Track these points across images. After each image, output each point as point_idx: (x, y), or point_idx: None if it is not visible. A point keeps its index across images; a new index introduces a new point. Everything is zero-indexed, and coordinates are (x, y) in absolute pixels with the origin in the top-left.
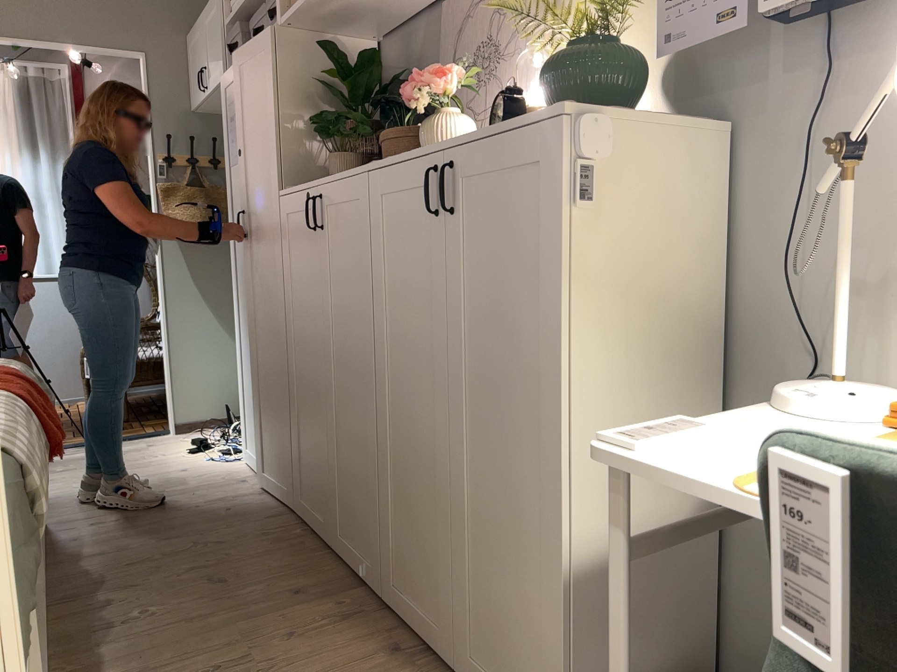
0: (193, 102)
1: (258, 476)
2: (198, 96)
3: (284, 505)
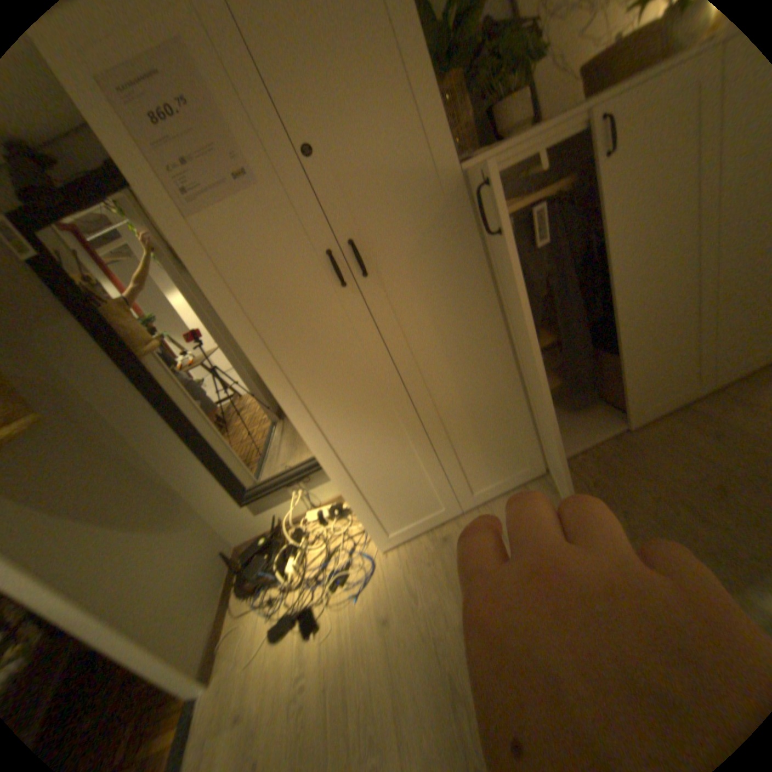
0: None
1: (433, 527)
2: None
3: (524, 484)
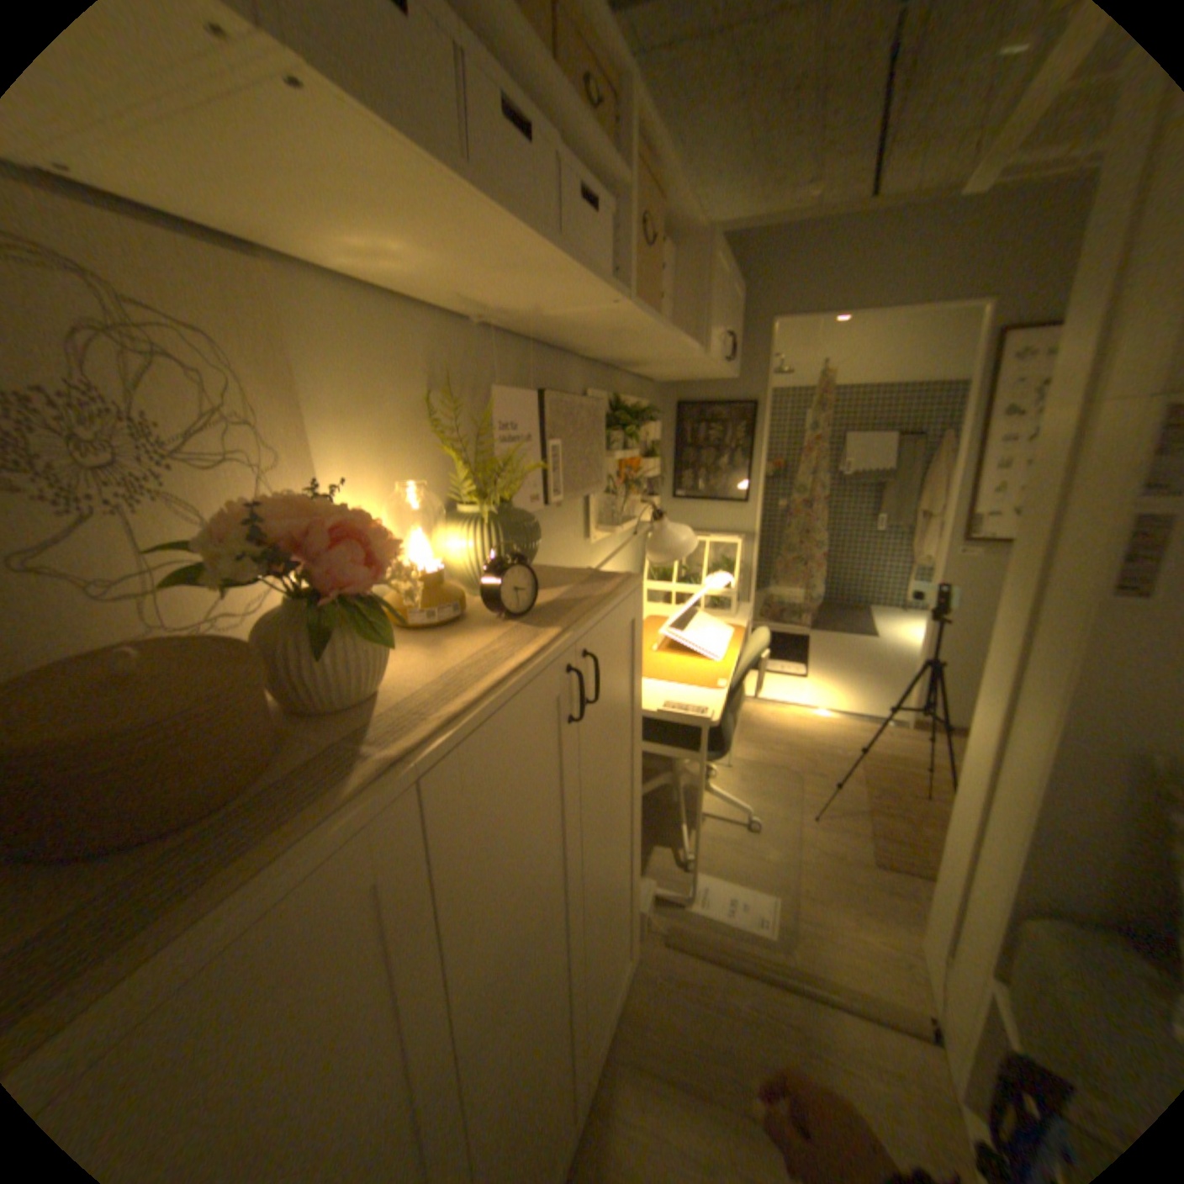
0: None
1: None
2: None
3: None
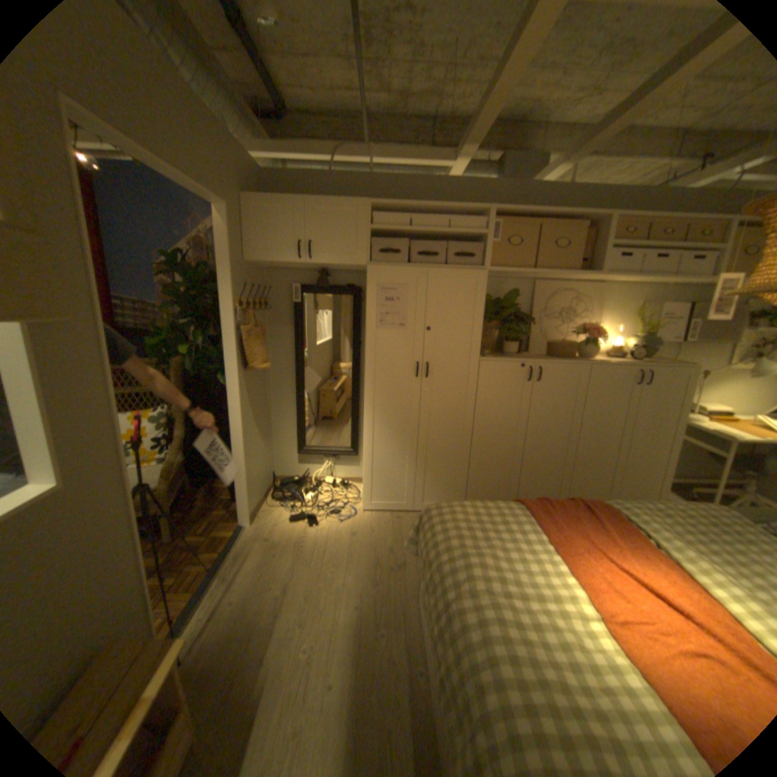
0: (253, 256)
1: (393, 512)
2: (277, 256)
3: None
